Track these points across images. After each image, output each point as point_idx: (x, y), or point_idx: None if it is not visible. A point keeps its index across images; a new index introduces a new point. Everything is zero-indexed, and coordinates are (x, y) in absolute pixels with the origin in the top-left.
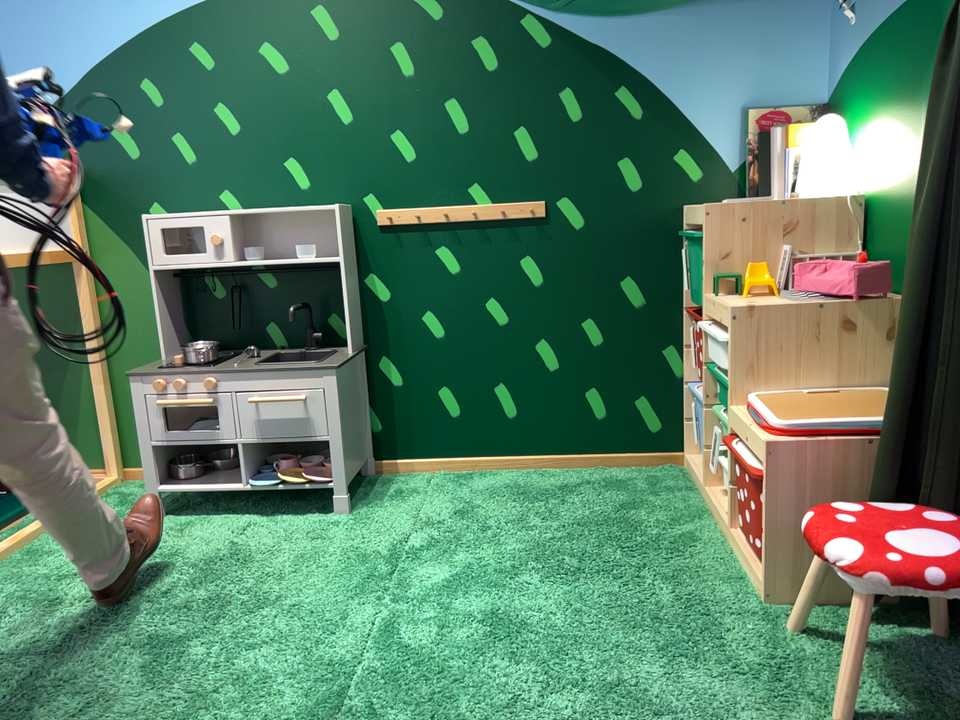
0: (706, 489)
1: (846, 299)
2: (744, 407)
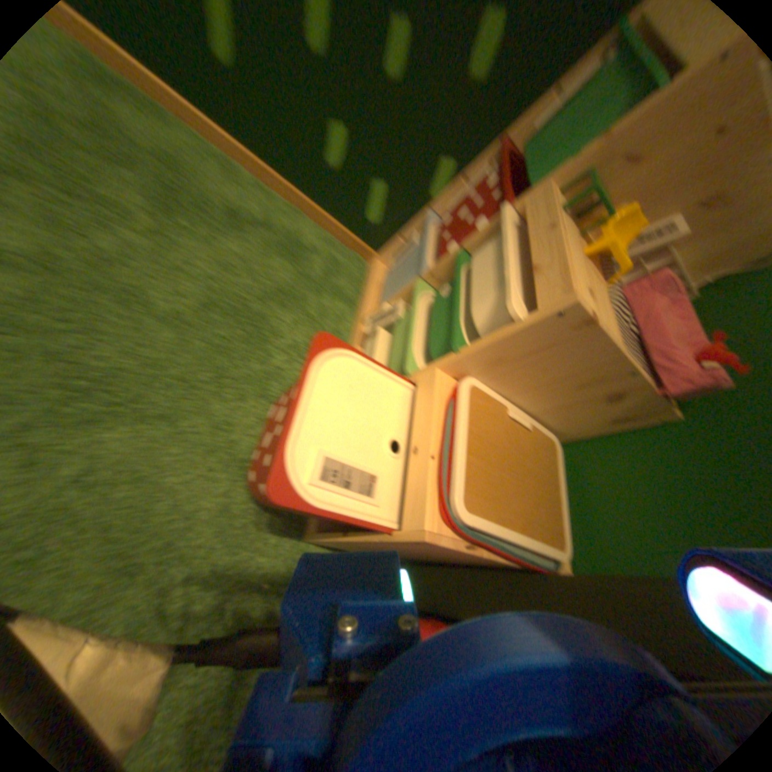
0: (363, 329)
1: (656, 383)
2: (450, 385)
